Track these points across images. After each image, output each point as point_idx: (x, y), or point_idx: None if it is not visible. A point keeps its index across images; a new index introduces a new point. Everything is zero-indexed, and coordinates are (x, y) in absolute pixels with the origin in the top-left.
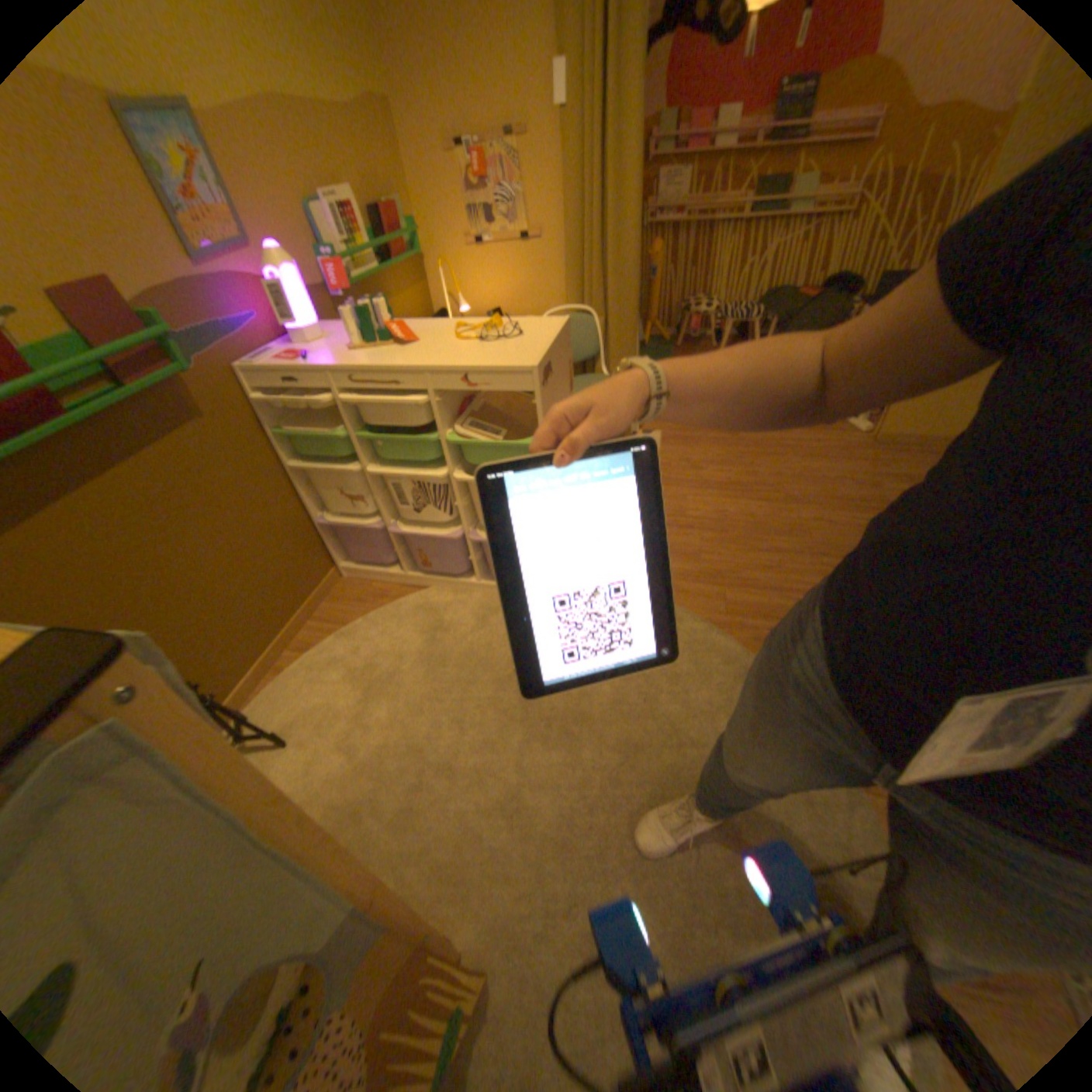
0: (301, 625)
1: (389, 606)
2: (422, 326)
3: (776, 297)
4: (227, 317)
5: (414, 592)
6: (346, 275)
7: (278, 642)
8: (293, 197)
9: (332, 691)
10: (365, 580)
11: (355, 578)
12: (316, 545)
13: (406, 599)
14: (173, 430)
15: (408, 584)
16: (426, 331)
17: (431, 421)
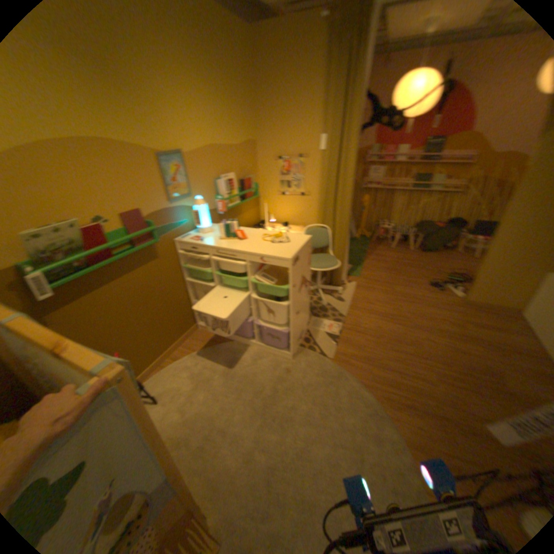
0: (175, 348)
1: (214, 346)
2: (249, 231)
3: (423, 224)
4: (175, 222)
5: (226, 342)
6: (224, 207)
7: (164, 355)
8: (210, 178)
9: (181, 382)
10: (207, 332)
11: (203, 330)
12: (189, 314)
13: (222, 345)
14: (145, 263)
15: (225, 337)
16: (250, 234)
17: (245, 271)
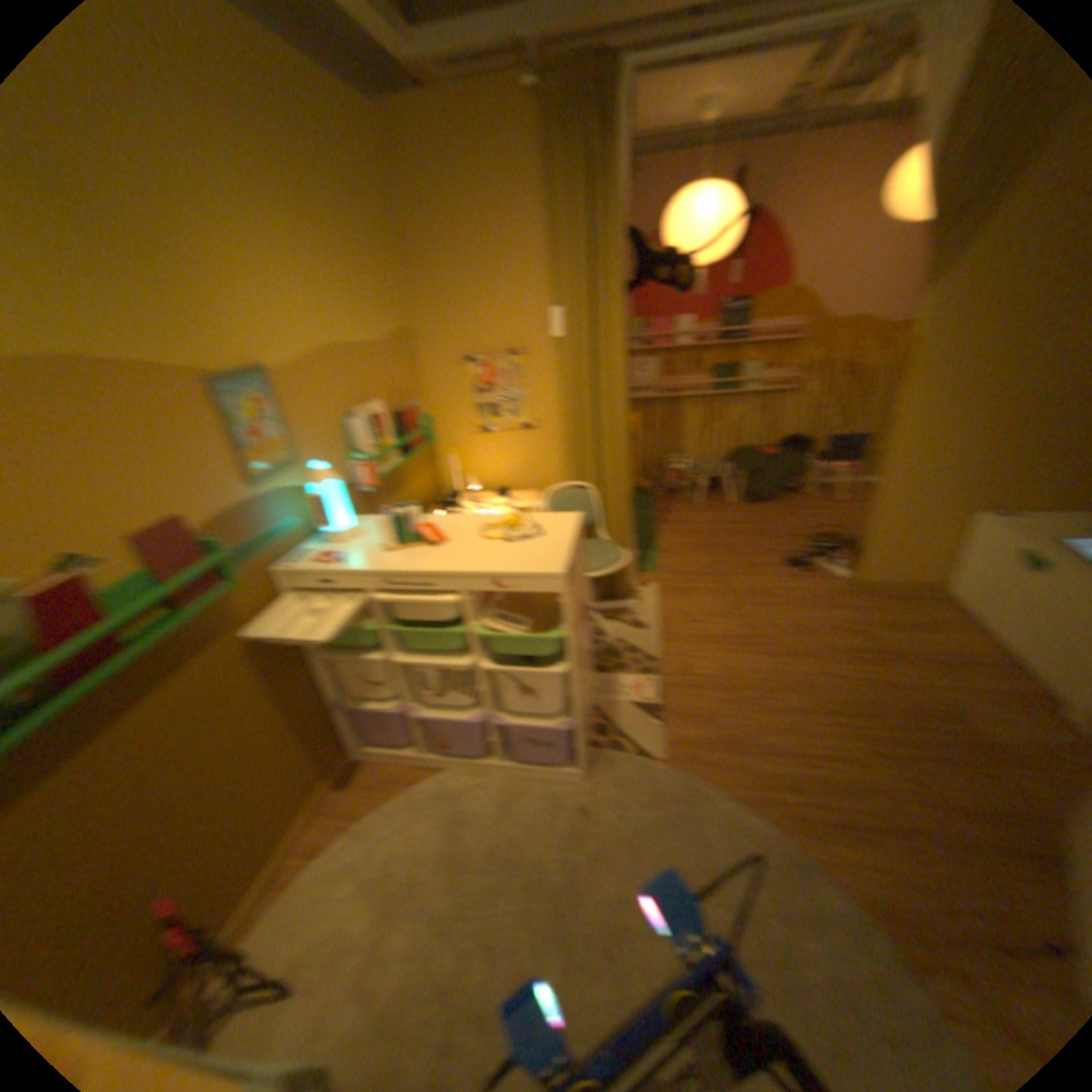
0: (303, 824)
1: (400, 795)
2: (444, 521)
3: (739, 454)
4: (267, 526)
5: (425, 776)
6: (371, 474)
7: (279, 851)
8: (331, 416)
9: (339, 913)
10: (372, 764)
11: (362, 762)
12: (324, 731)
13: (418, 786)
14: (206, 641)
15: (418, 766)
16: (449, 528)
17: (455, 612)
